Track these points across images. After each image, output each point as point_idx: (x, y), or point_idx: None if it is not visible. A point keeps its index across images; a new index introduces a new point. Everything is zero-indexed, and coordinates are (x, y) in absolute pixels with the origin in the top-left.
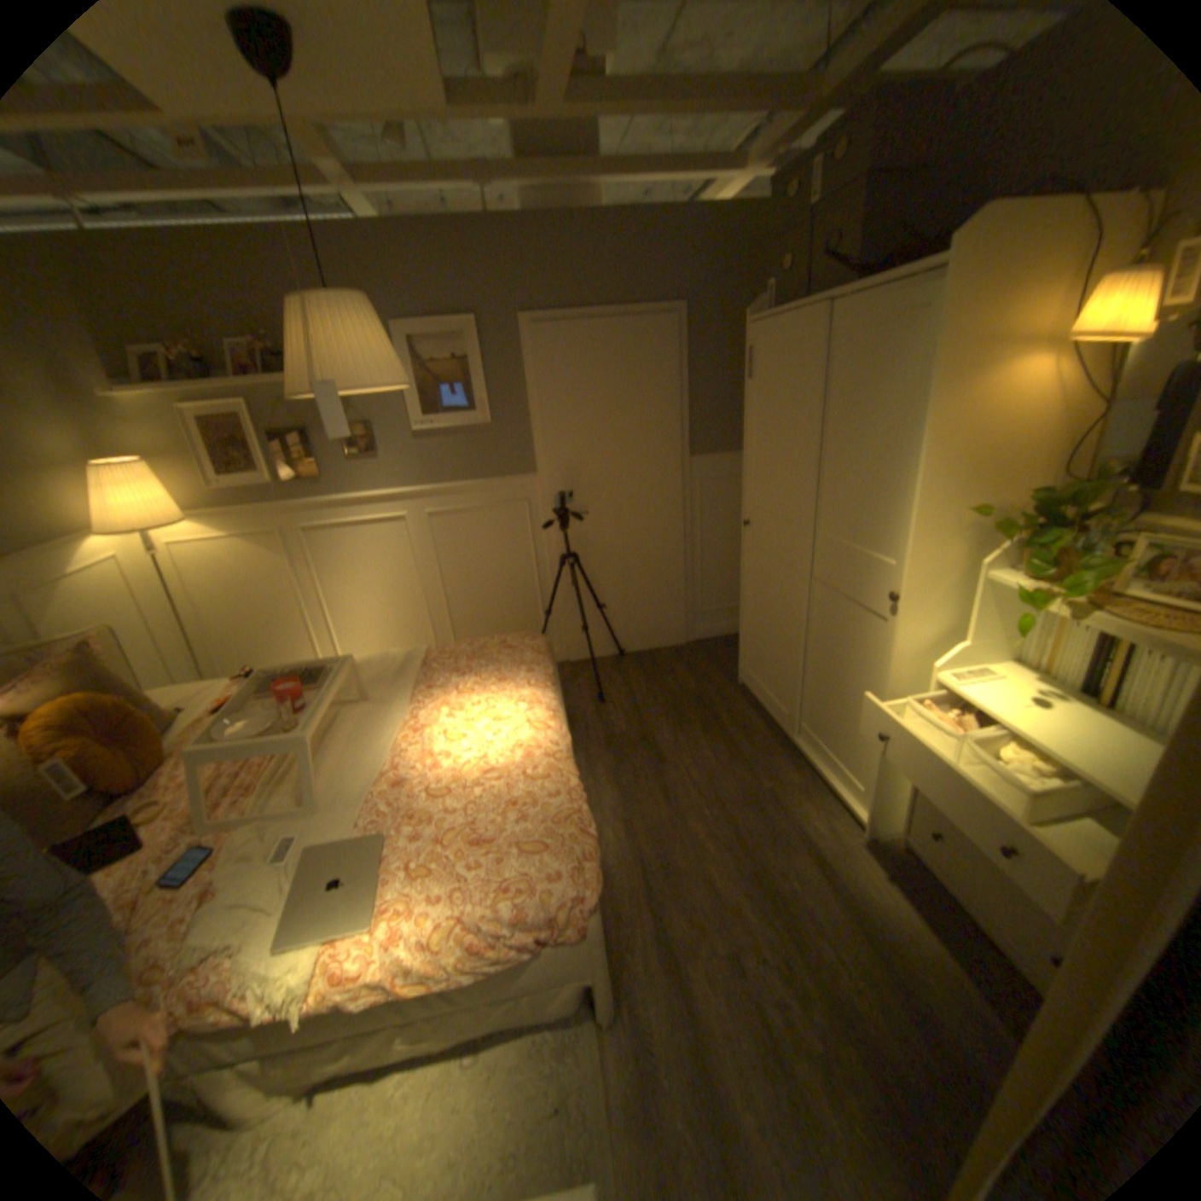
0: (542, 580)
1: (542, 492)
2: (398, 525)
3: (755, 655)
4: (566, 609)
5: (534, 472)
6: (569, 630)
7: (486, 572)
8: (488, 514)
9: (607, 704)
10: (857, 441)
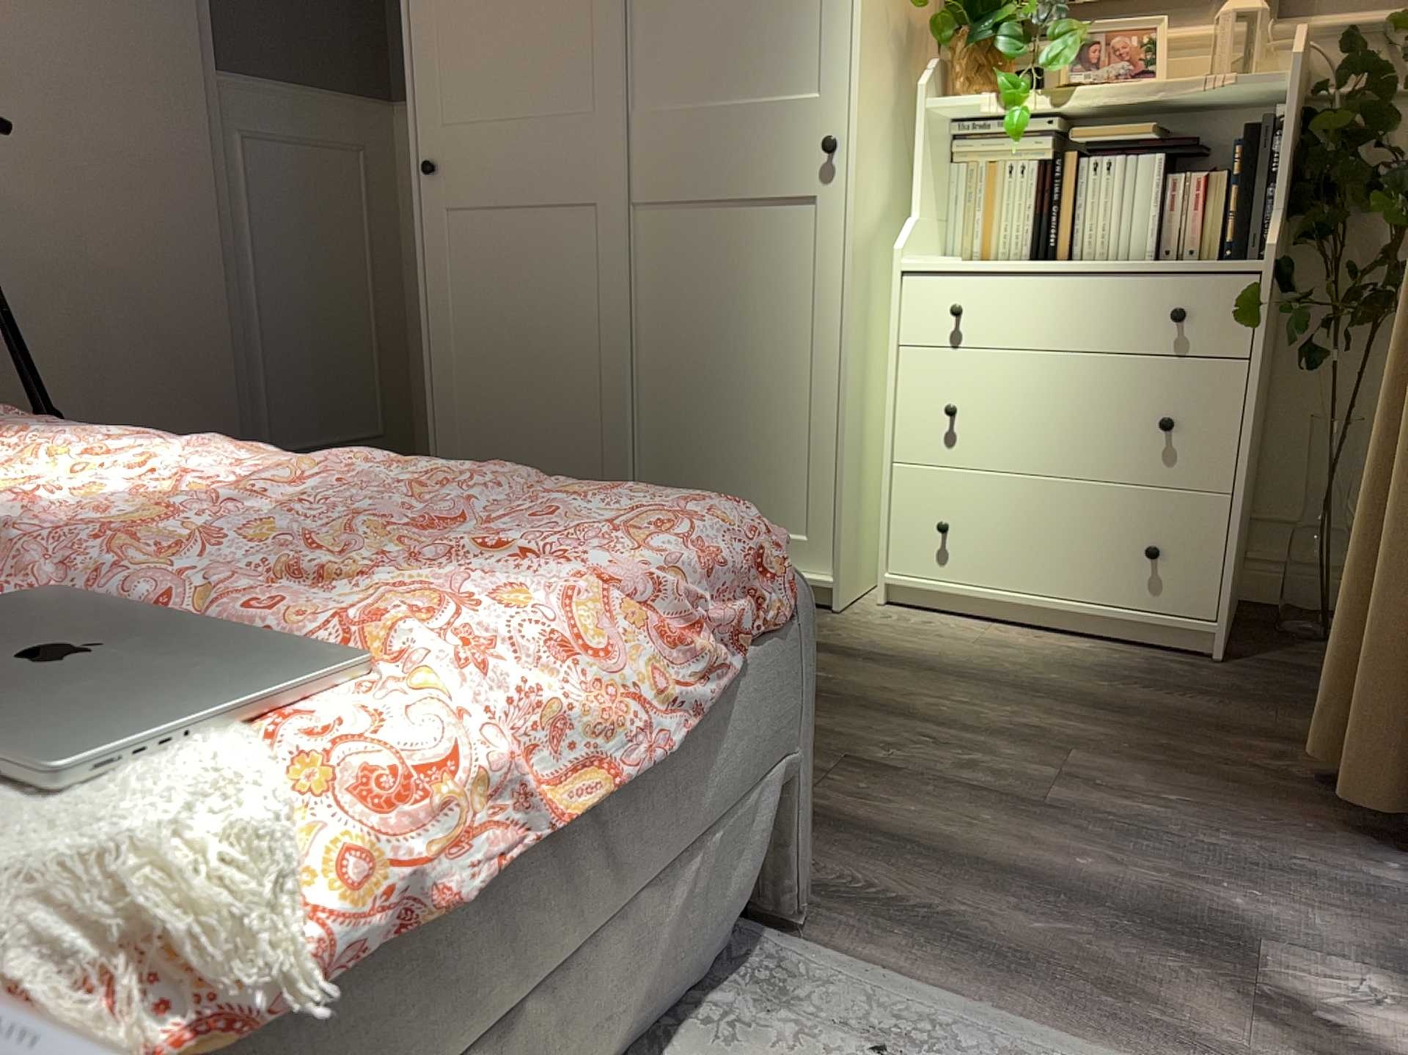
0: None
1: None
2: None
3: (483, 447)
4: None
5: None
6: None
7: None
8: None
9: None
10: None
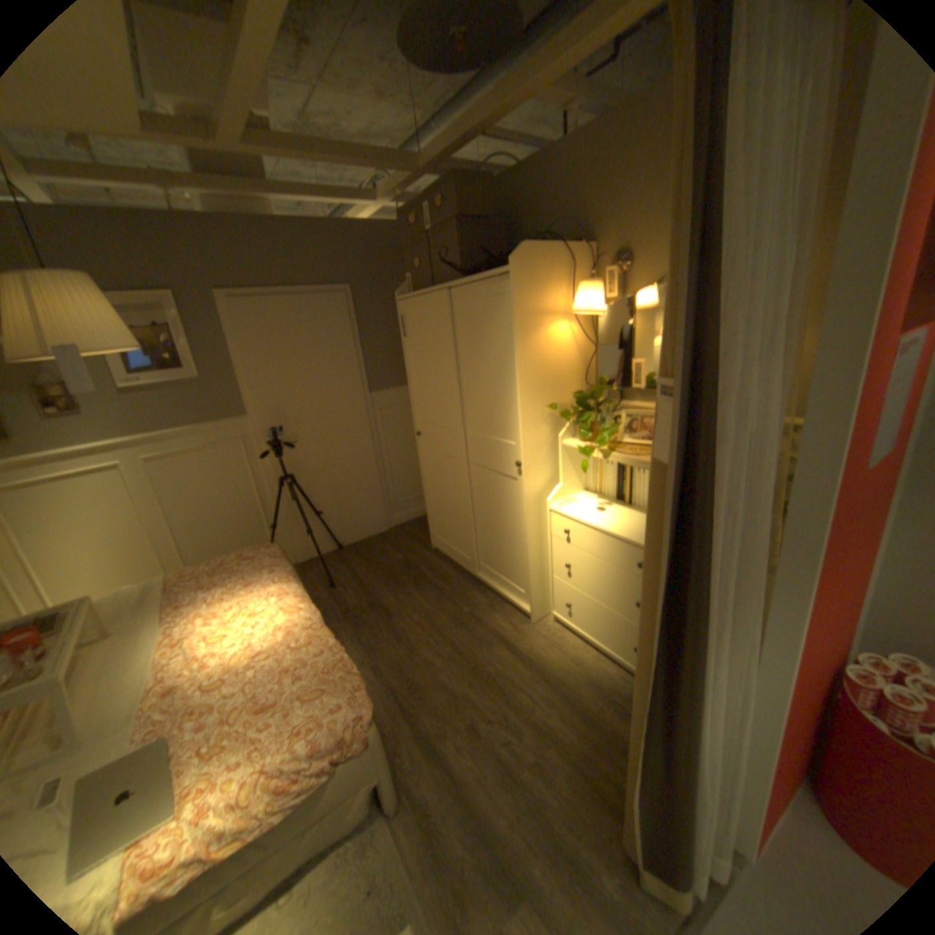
0: (262, 501)
1: (253, 429)
2: (109, 474)
3: (439, 525)
4: (287, 521)
5: (244, 415)
6: (292, 538)
7: (208, 503)
8: (204, 453)
9: (336, 588)
10: (479, 374)
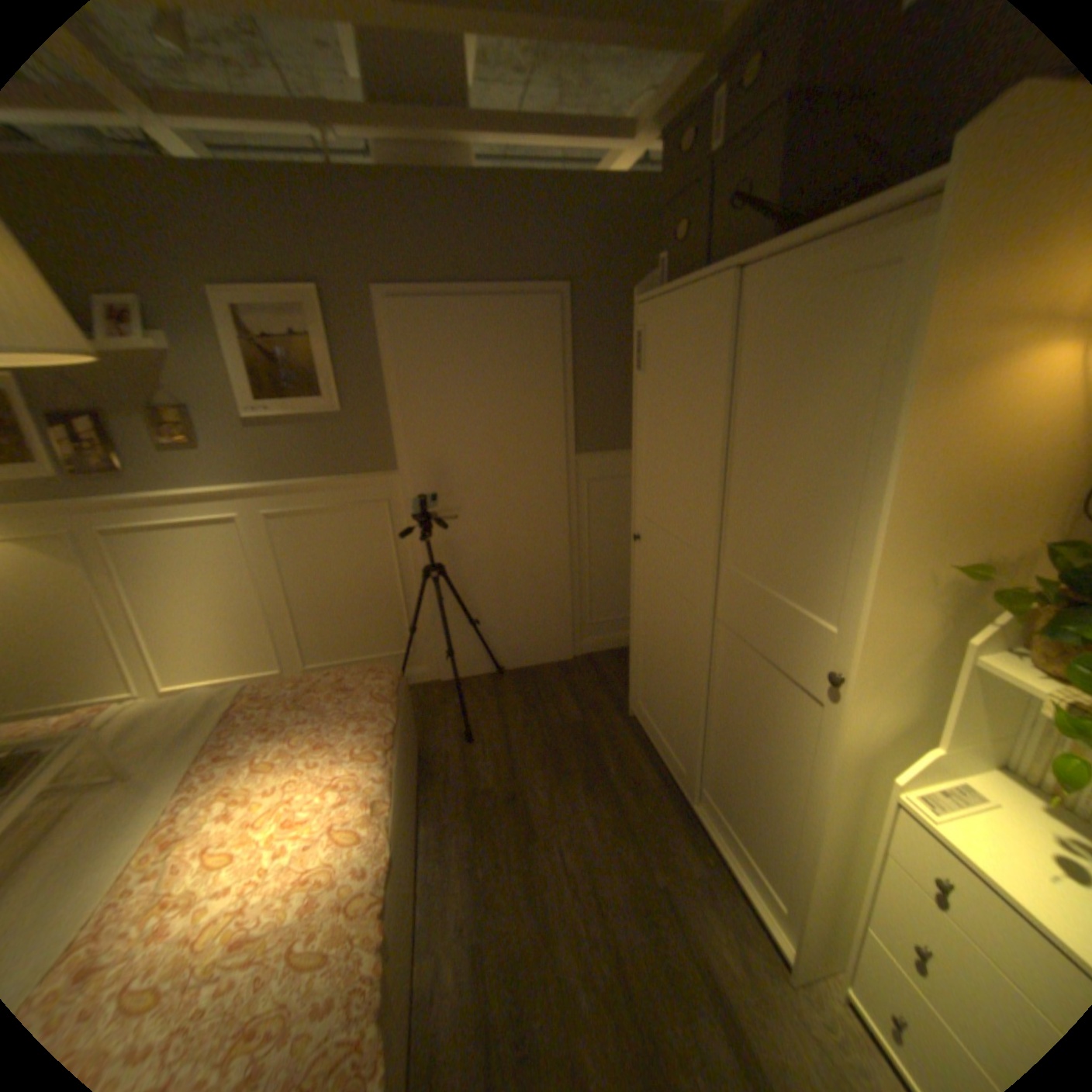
0: (405, 590)
1: (402, 491)
2: (223, 528)
3: (646, 688)
4: (434, 623)
5: (393, 469)
6: (437, 646)
7: (337, 582)
8: (338, 516)
9: (474, 744)
10: (776, 453)
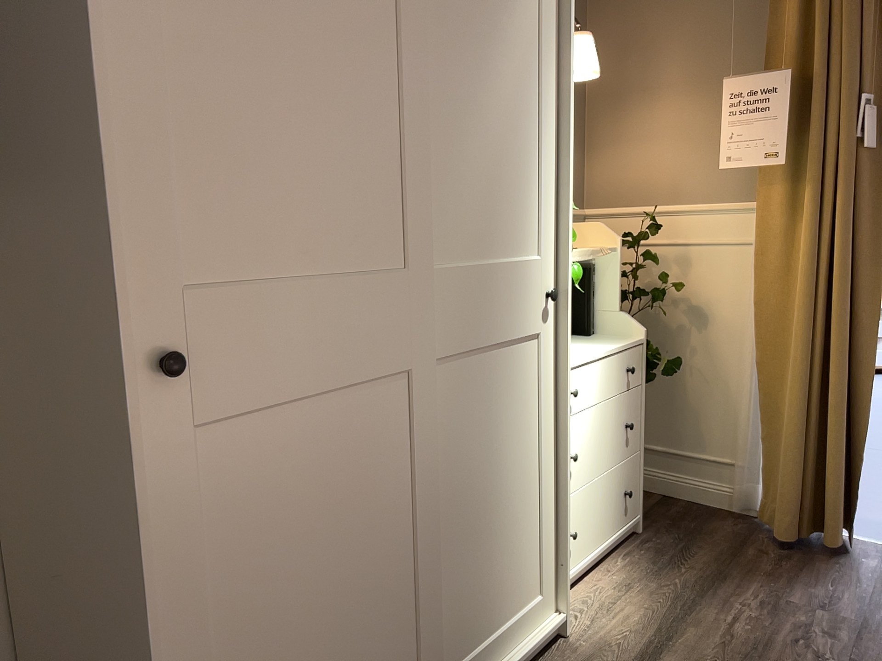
0: None
1: None
2: None
3: None
4: None
5: None
6: None
7: None
8: None
9: None
10: (477, 93)
